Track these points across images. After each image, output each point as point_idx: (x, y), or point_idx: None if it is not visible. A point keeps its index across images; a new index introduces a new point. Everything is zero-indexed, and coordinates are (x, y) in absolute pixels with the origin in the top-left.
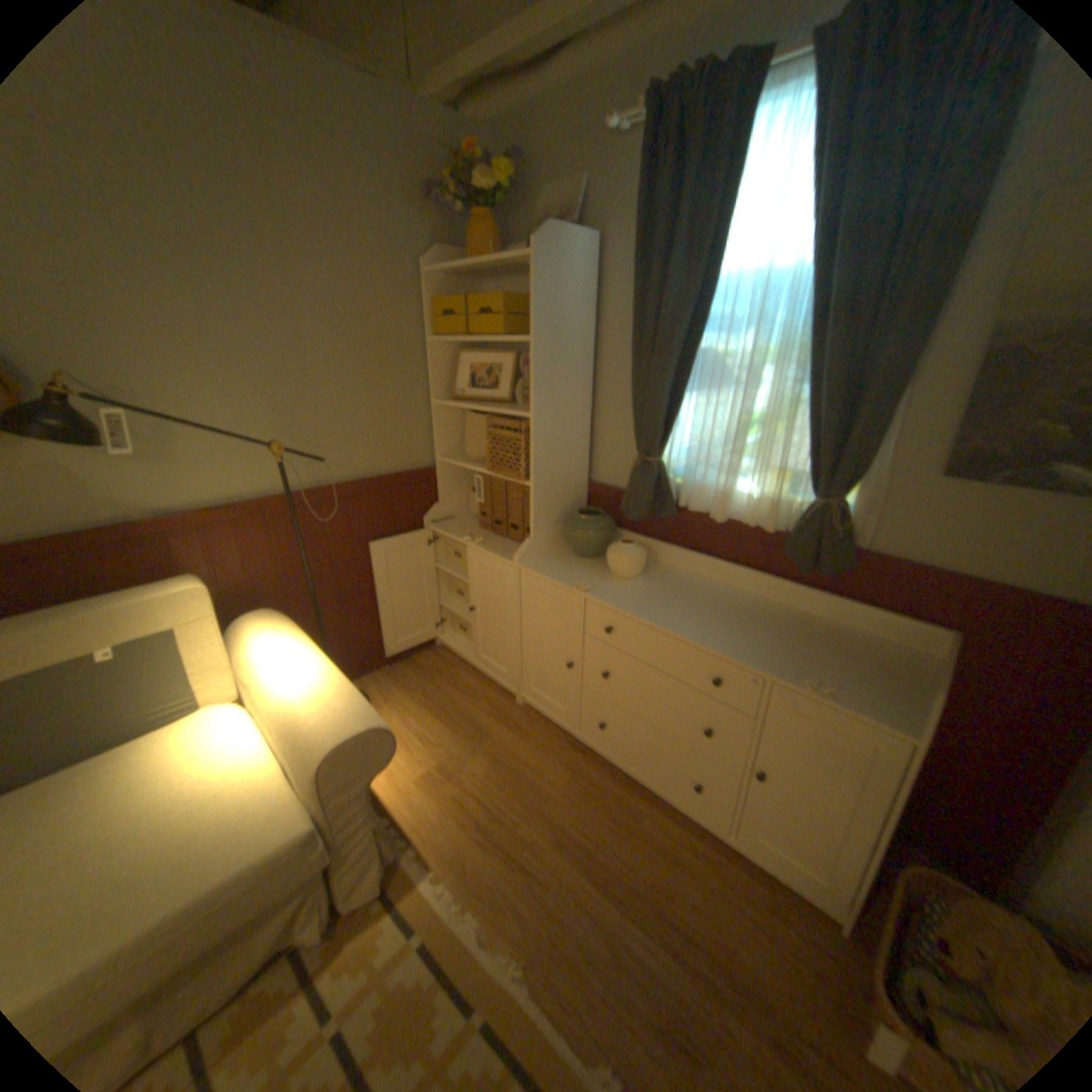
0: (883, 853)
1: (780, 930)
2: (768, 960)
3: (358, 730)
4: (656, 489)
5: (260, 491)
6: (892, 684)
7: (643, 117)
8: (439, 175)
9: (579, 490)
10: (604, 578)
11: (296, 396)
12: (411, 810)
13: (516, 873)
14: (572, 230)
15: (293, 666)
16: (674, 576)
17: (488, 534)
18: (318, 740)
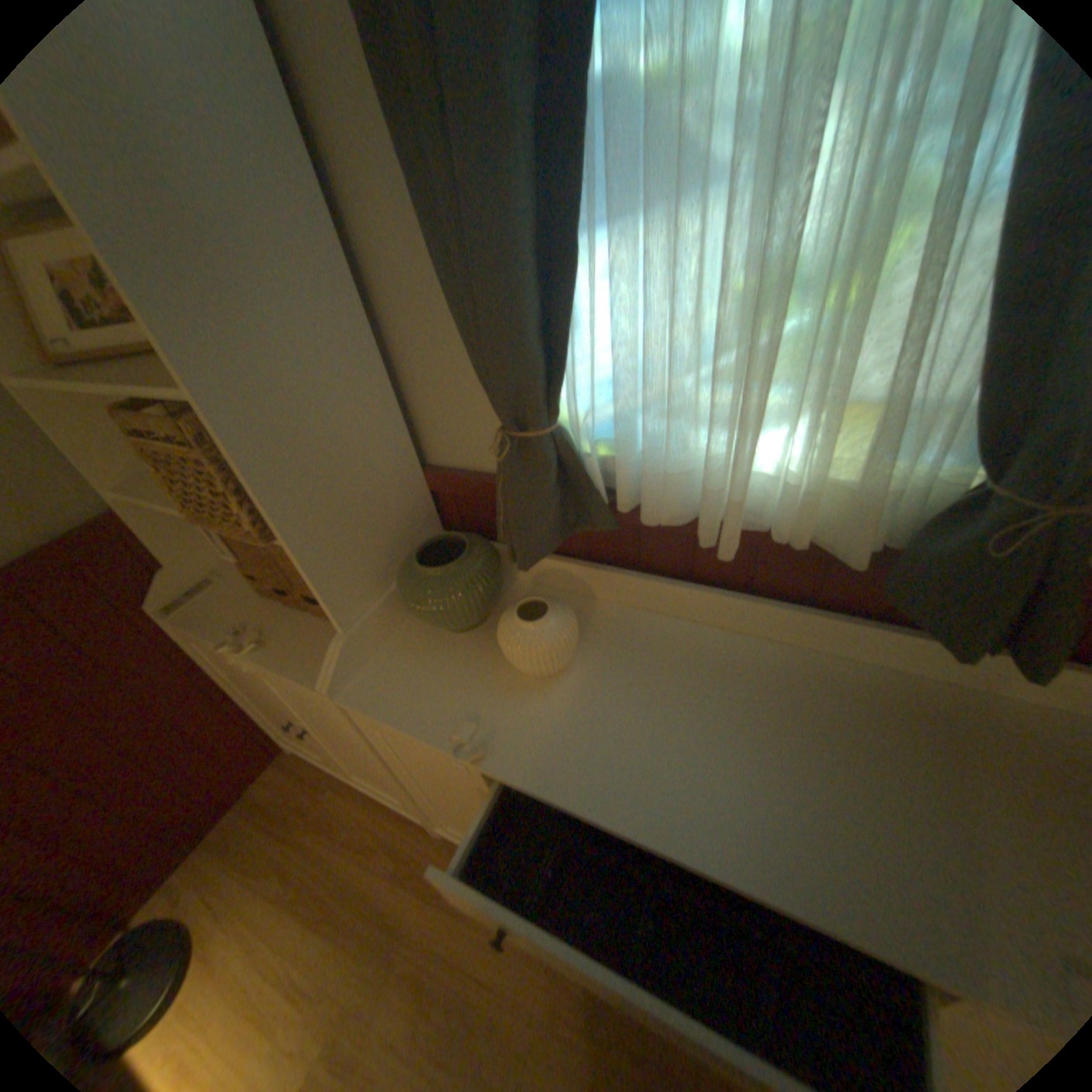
0: None
1: None
2: None
3: None
4: (566, 491)
5: None
6: None
7: None
8: None
9: (410, 495)
10: (509, 689)
11: None
12: None
13: None
14: None
15: None
16: (639, 635)
17: (275, 612)
18: None
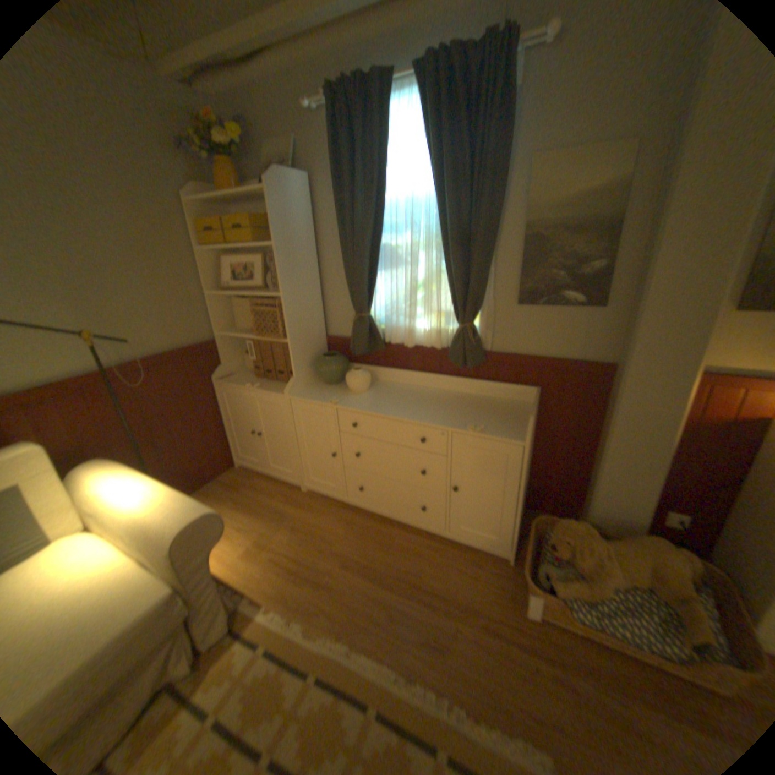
0: (521, 512)
1: (479, 574)
2: (475, 591)
3: (194, 519)
4: (370, 334)
5: (73, 373)
6: (511, 420)
7: (323, 103)
8: (185, 134)
9: (321, 343)
10: (347, 395)
11: (94, 297)
12: (239, 577)
13: (321, 592)
14: (289, 172)
15: (131, 492)
16: (390, 387)
17: (263, 382)
18: (165, 532)
